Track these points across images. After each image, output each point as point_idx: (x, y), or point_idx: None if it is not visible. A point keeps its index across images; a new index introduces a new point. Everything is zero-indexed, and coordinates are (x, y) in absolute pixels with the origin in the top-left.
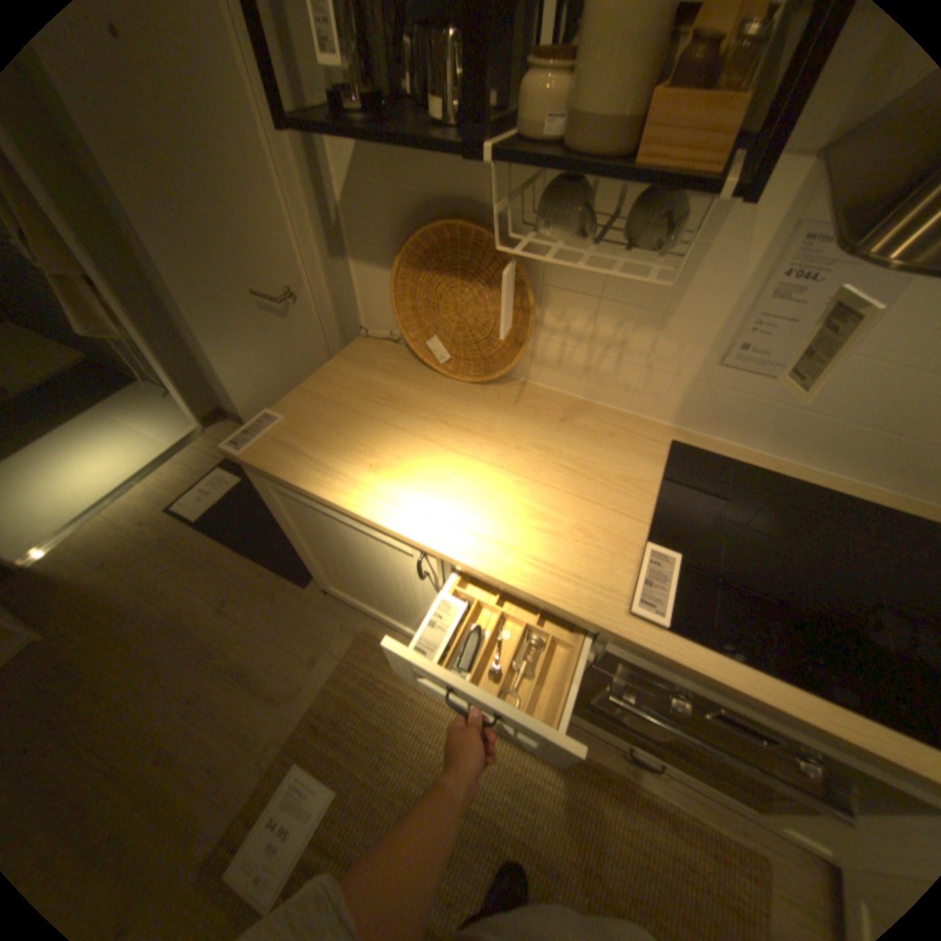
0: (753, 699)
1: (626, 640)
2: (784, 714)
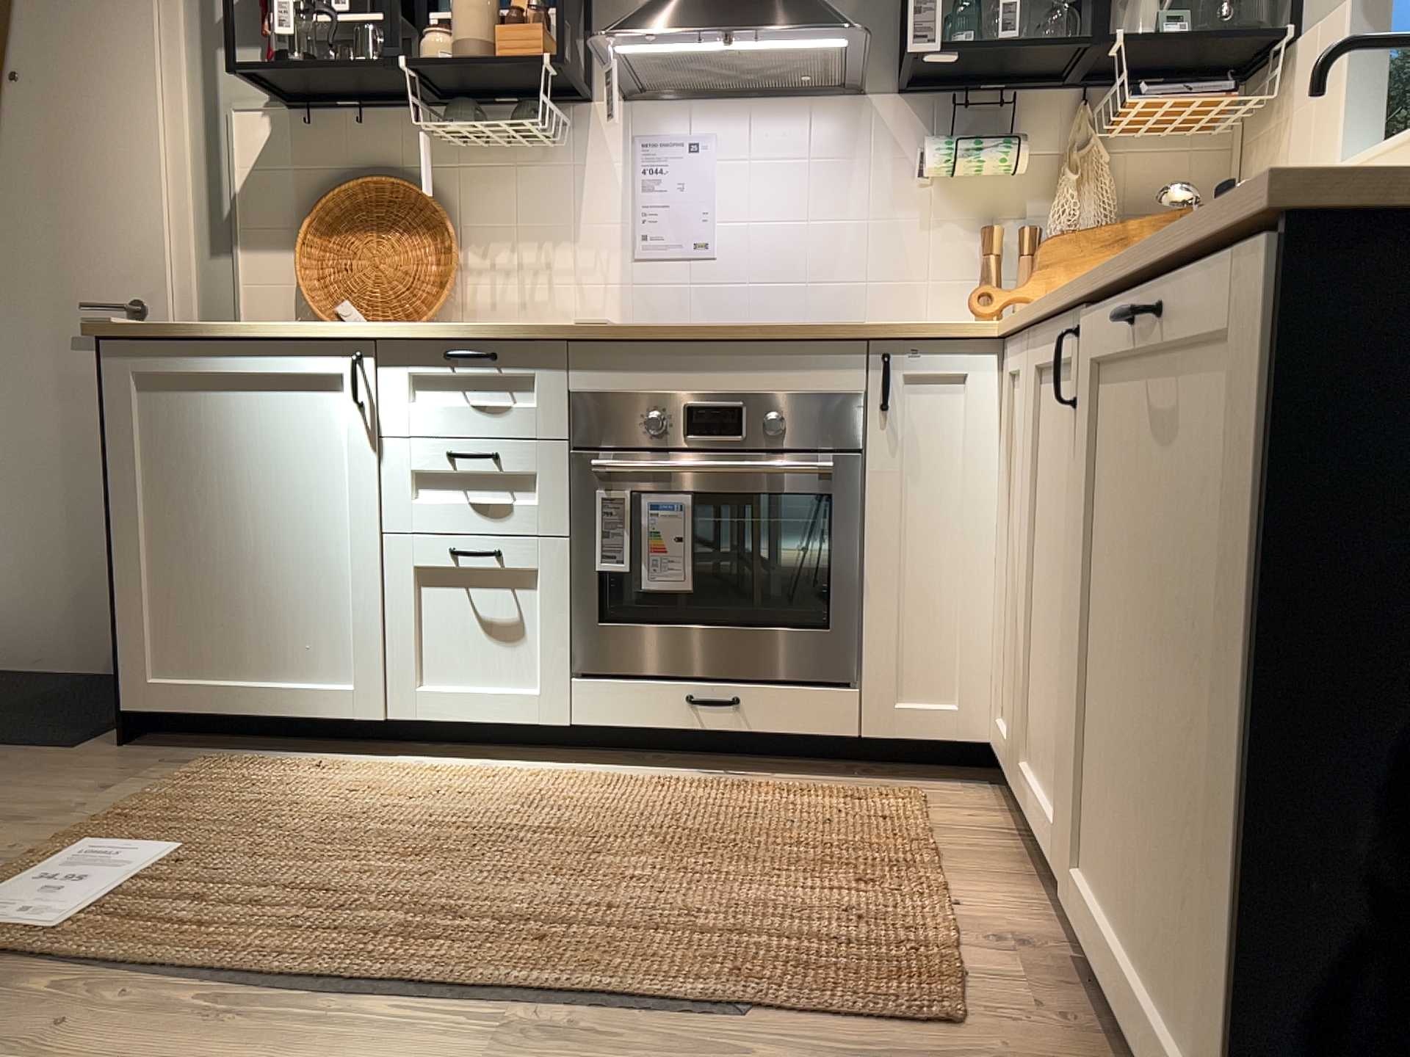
0: (683, 342)
1: (572, 338)
2: (707, 338)
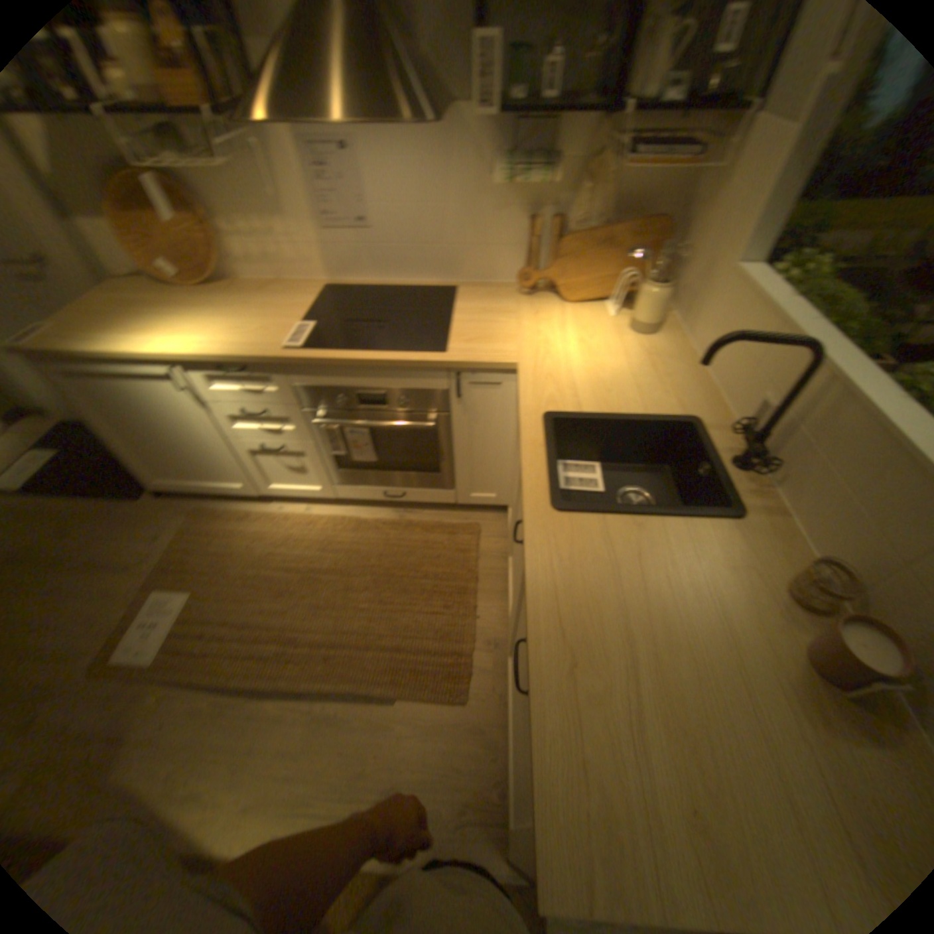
0: (342, 366)
1: (279, 364)
2: (354, 365)
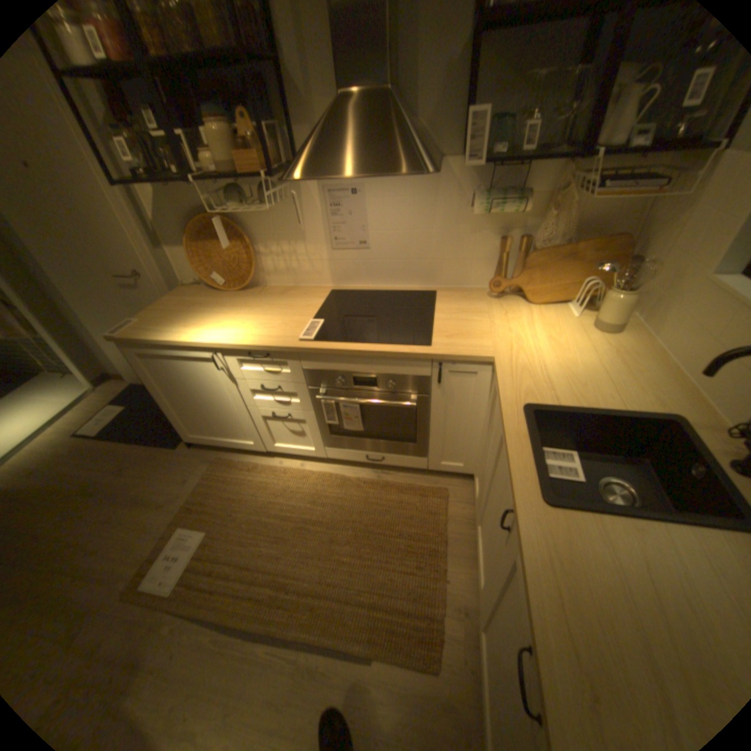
0: (347, 354)
1: (298, 351)
2: (356, 354)
